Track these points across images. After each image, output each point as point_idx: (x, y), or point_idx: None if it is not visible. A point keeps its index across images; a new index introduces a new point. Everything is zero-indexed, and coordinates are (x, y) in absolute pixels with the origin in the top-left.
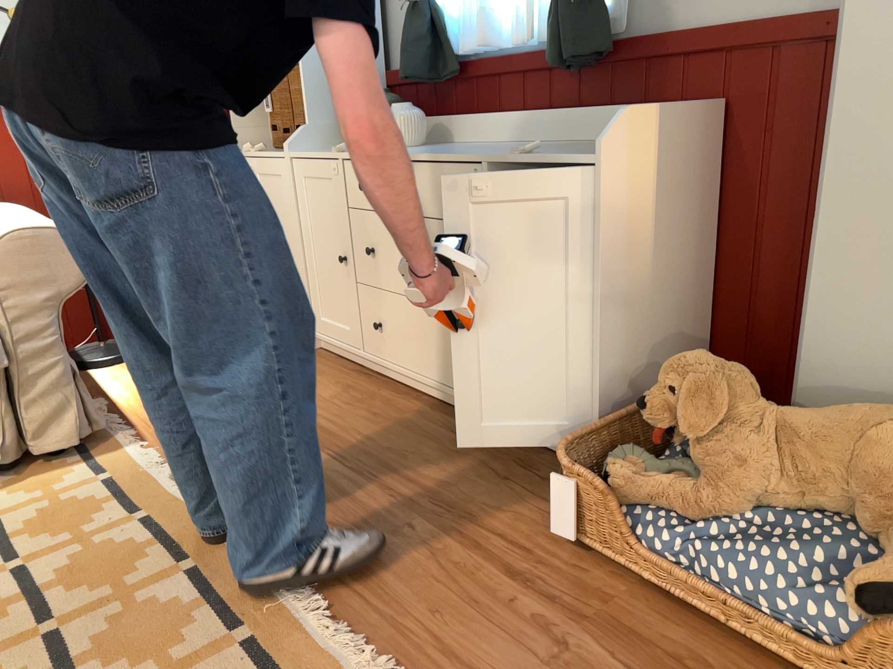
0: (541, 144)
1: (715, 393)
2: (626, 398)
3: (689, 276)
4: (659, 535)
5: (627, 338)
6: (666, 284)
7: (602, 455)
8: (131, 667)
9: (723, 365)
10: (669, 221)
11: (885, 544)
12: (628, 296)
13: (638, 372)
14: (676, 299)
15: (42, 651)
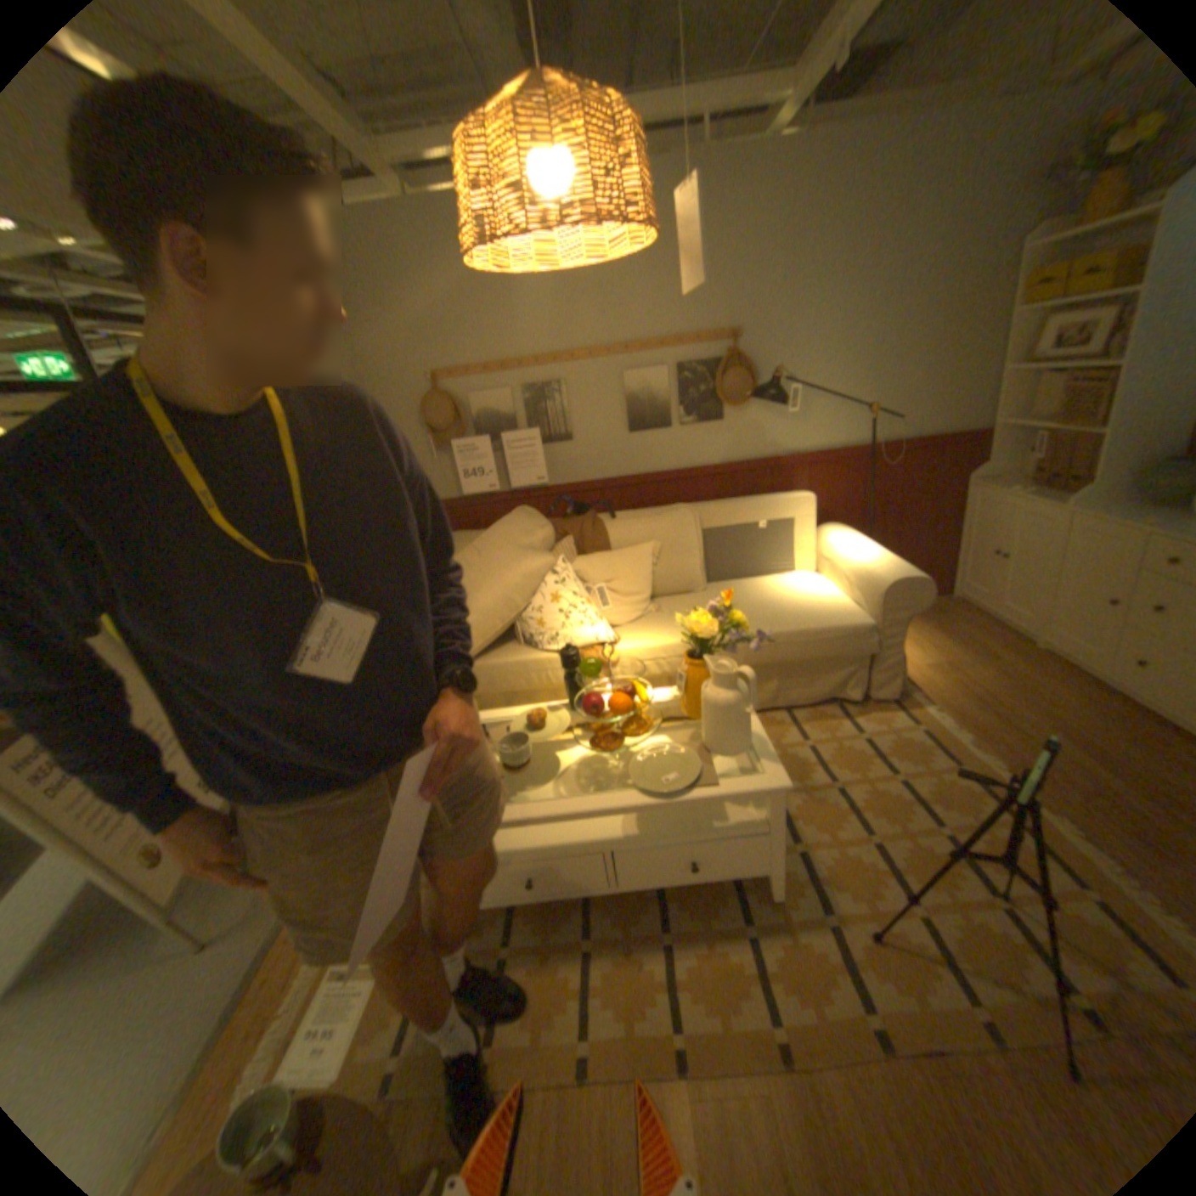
0: None
1: None
2: None
3: None
4: None
5: None
6: None
7: None
8: (1019, 884)
9: None
10: None
11: None
12: None
13: None
14: None
15: (953, 848)
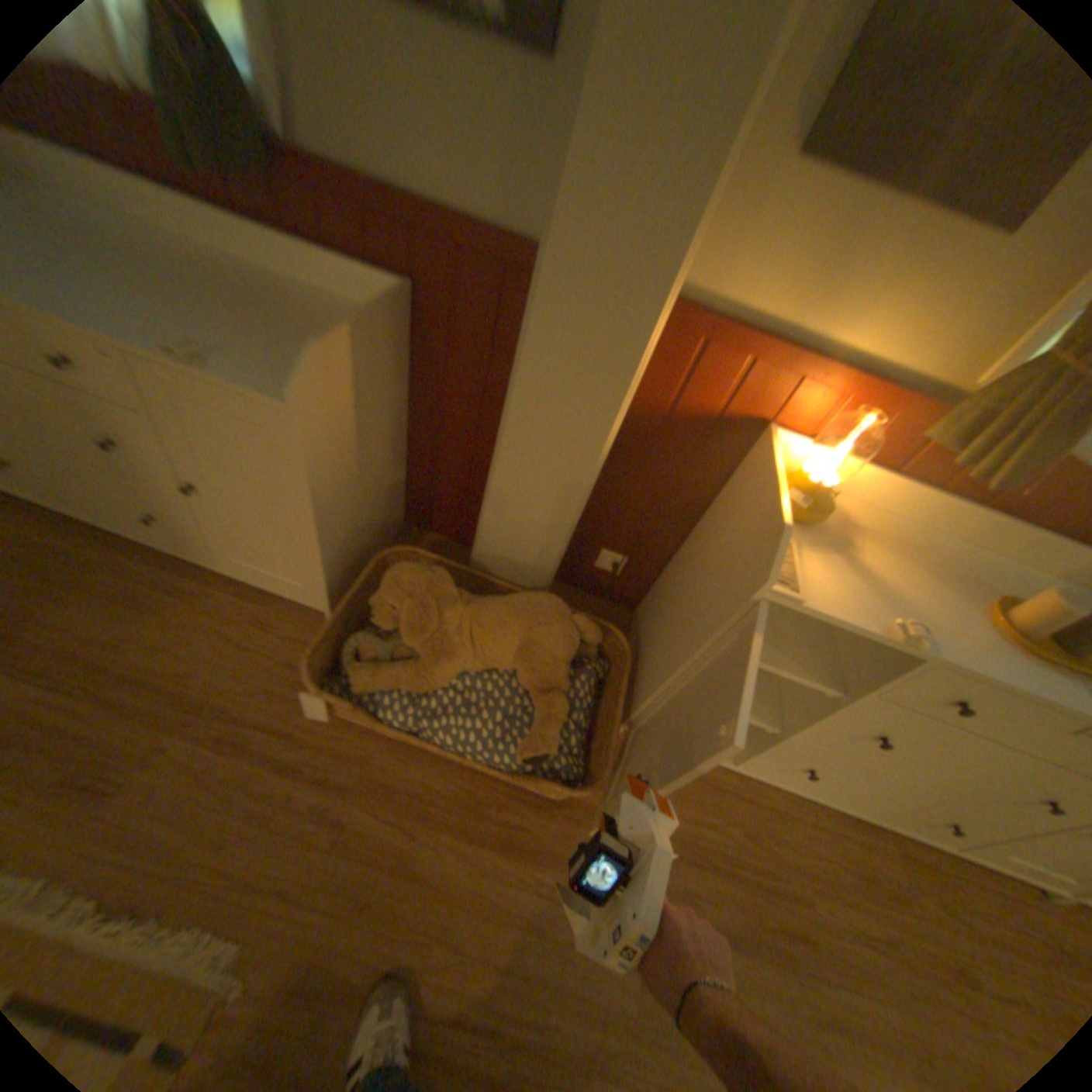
0: (194, 258)
1: (430, 613)
2: (349, 566)
3: (391, 448)
4: (397, 719)
5: (346, 530)
6: (373, 468)
7: (339, 641)
8: None
9: (433, 584)
10: (372, 420)
11: (532, 688)
12: (343, 503)
13: (357, 543)
14: (382, 472)
15: None
